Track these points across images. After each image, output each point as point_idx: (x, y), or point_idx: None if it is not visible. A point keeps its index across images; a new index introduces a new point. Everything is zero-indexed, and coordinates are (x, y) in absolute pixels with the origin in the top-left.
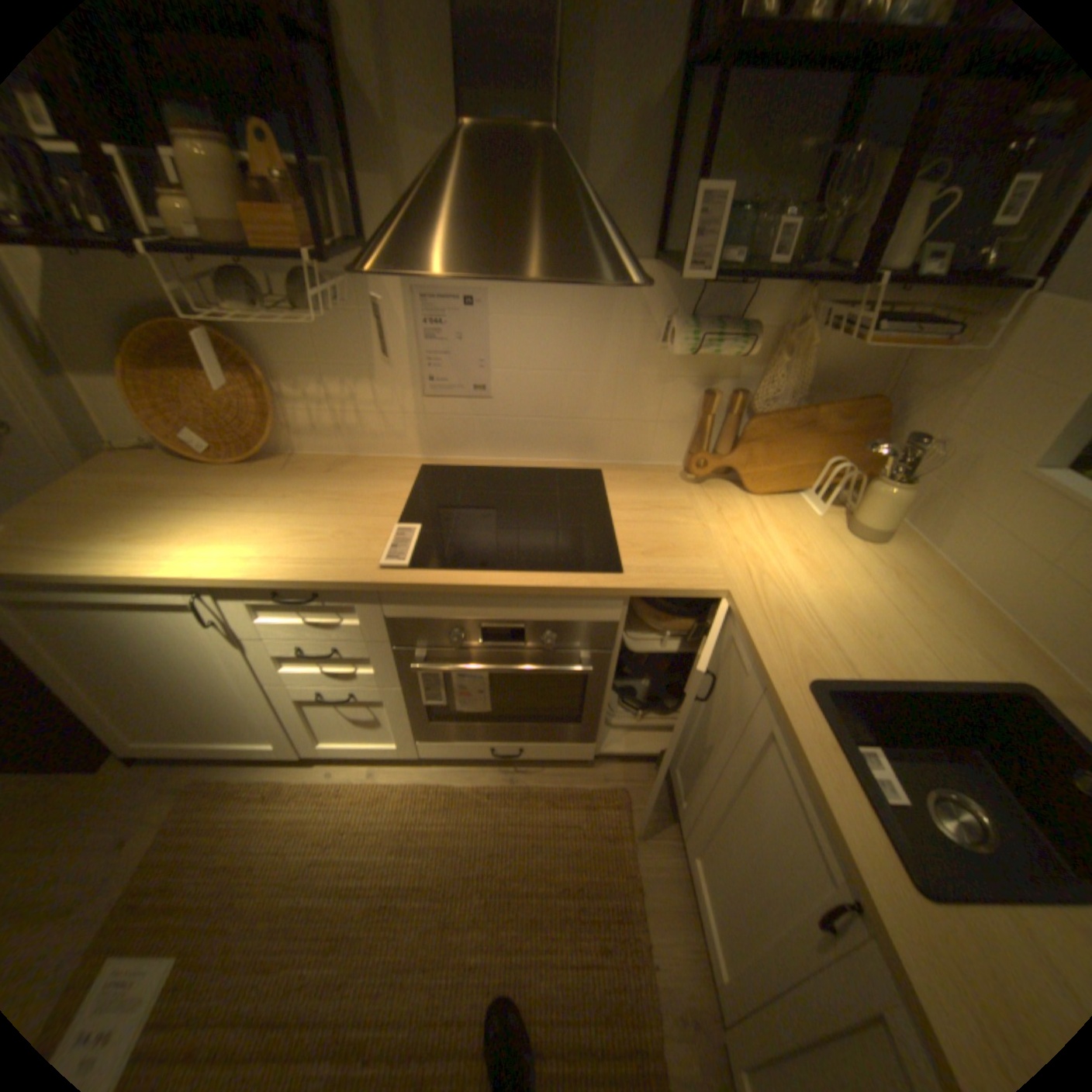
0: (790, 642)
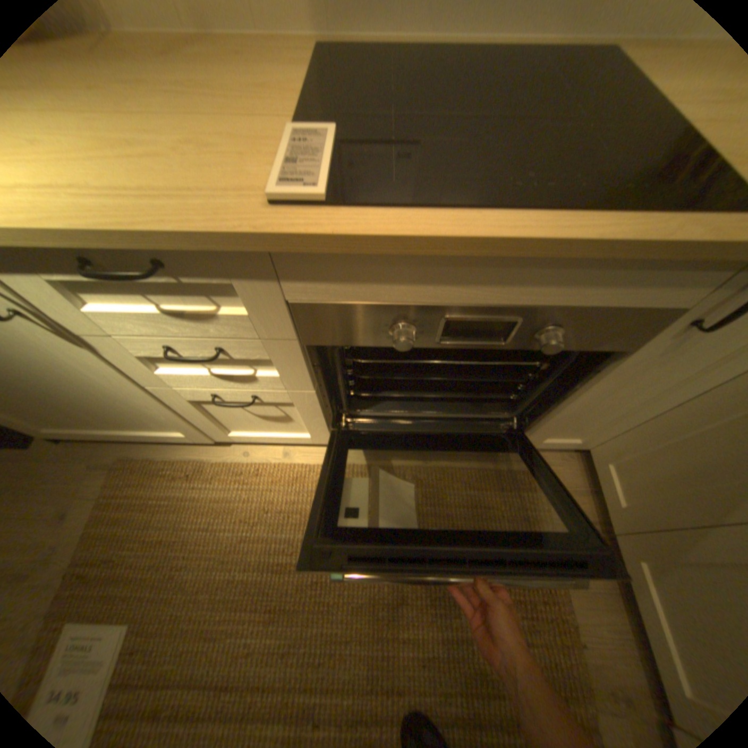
0: None
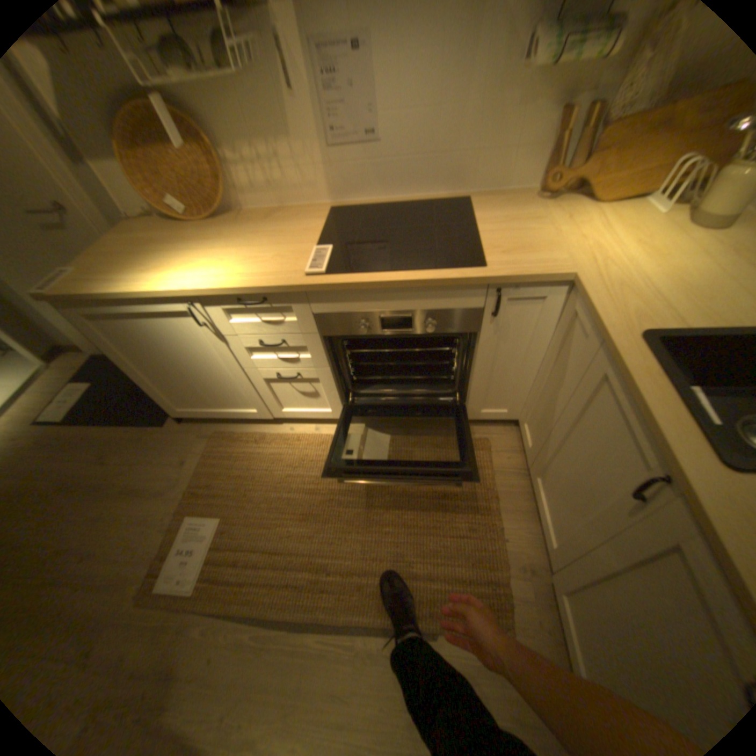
0: (626, 306)
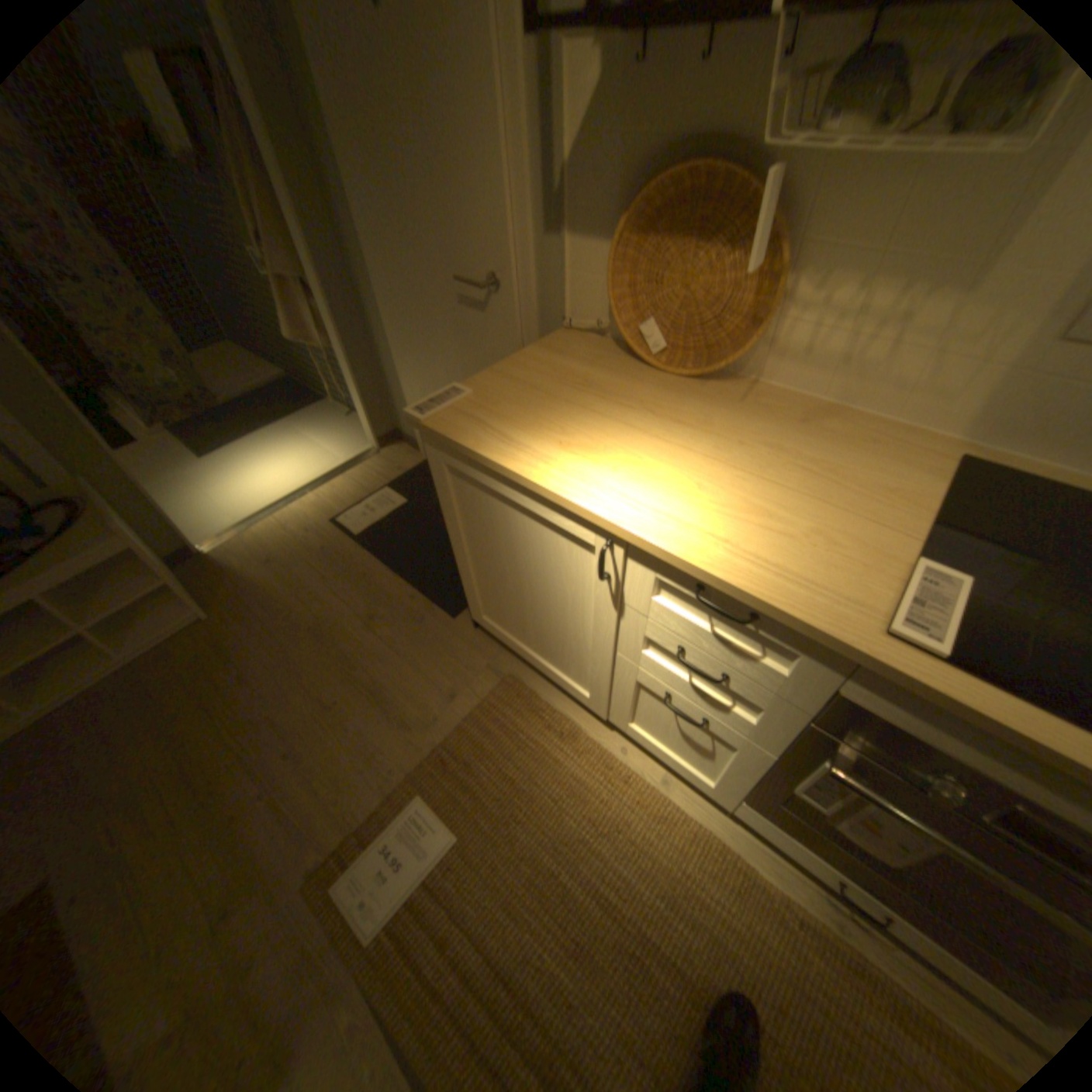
0: None
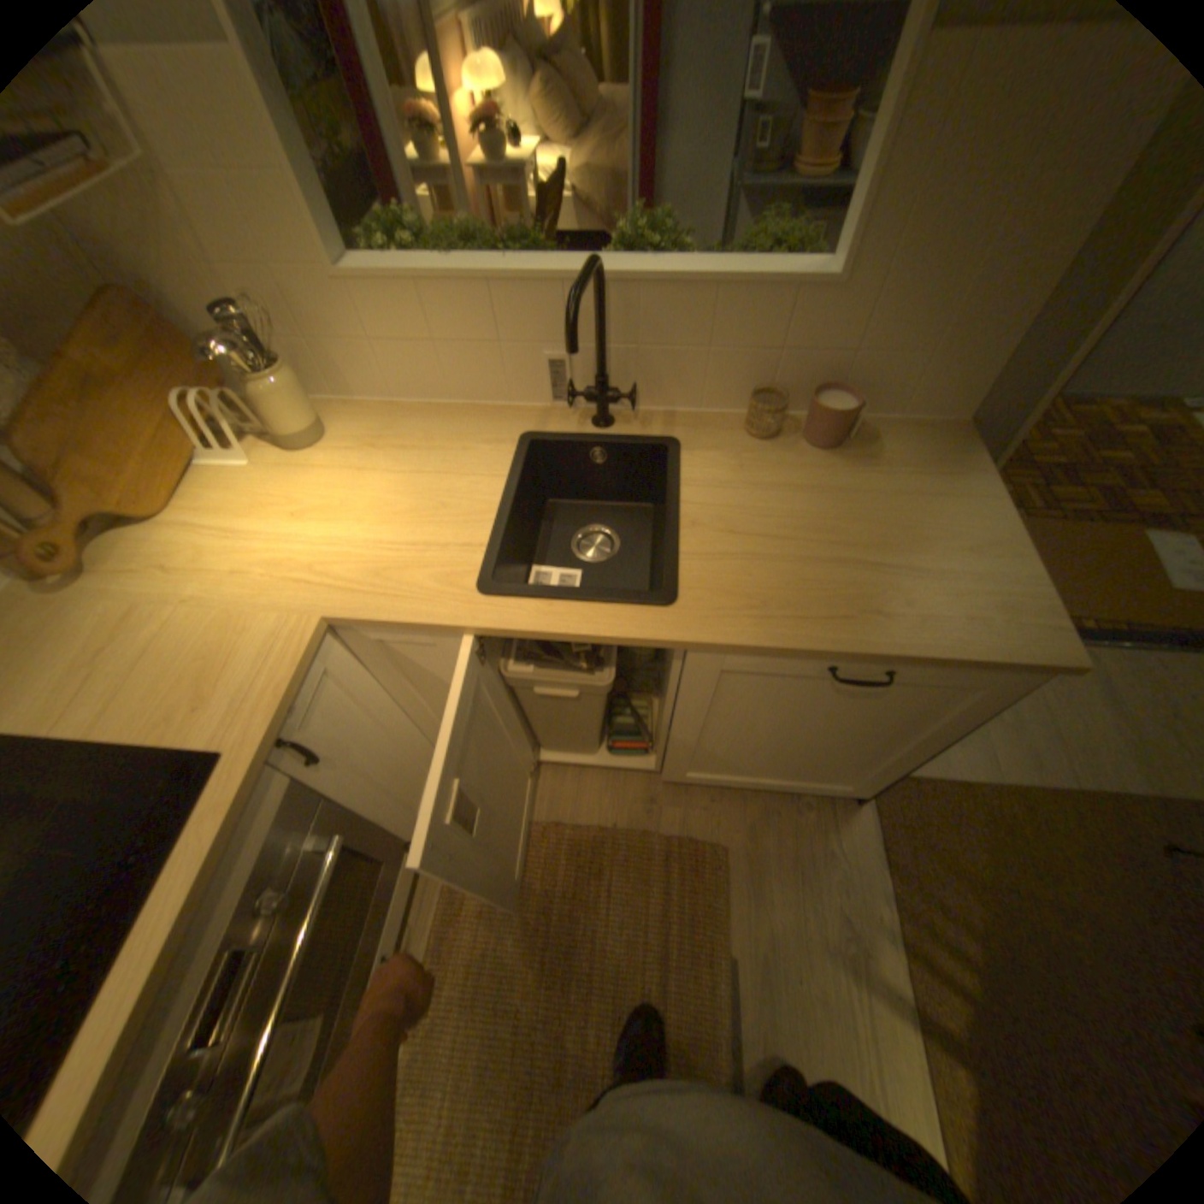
0: (420, 585)
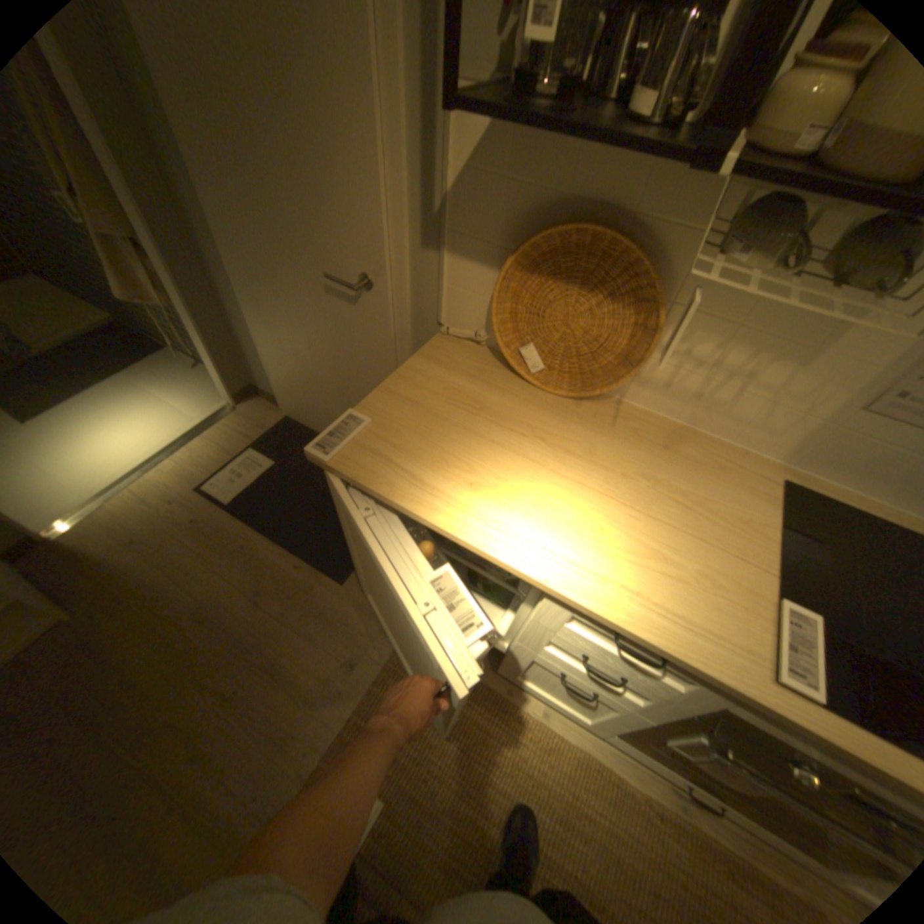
0: None
